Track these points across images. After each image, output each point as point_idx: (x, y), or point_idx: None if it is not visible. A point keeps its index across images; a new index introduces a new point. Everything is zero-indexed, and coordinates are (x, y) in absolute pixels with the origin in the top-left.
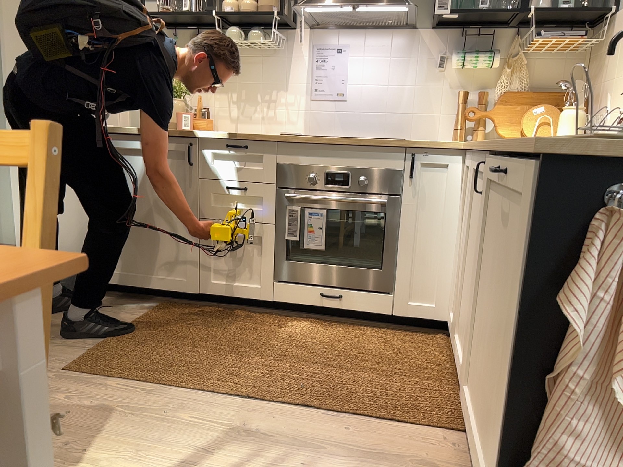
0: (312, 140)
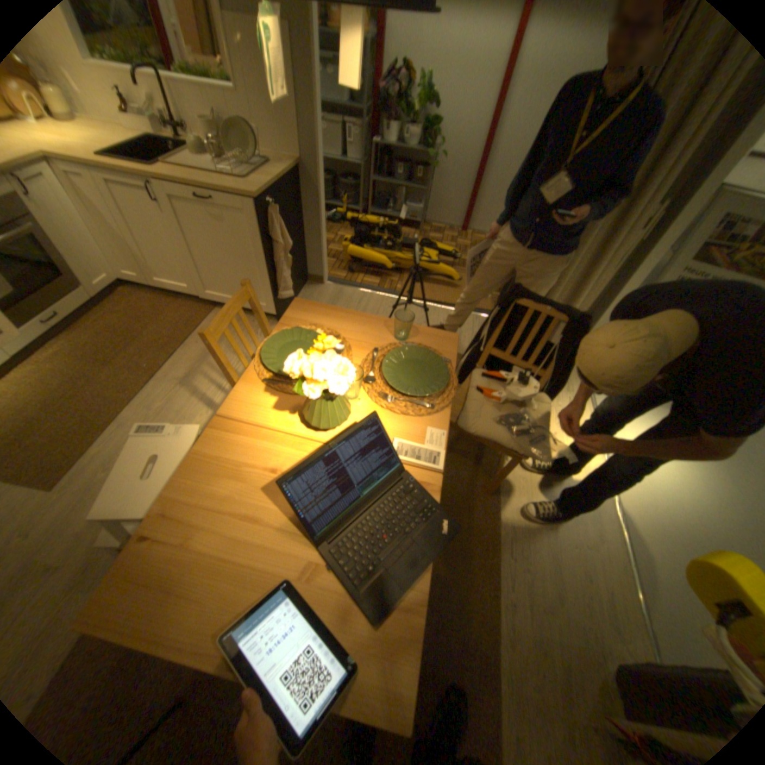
0: None
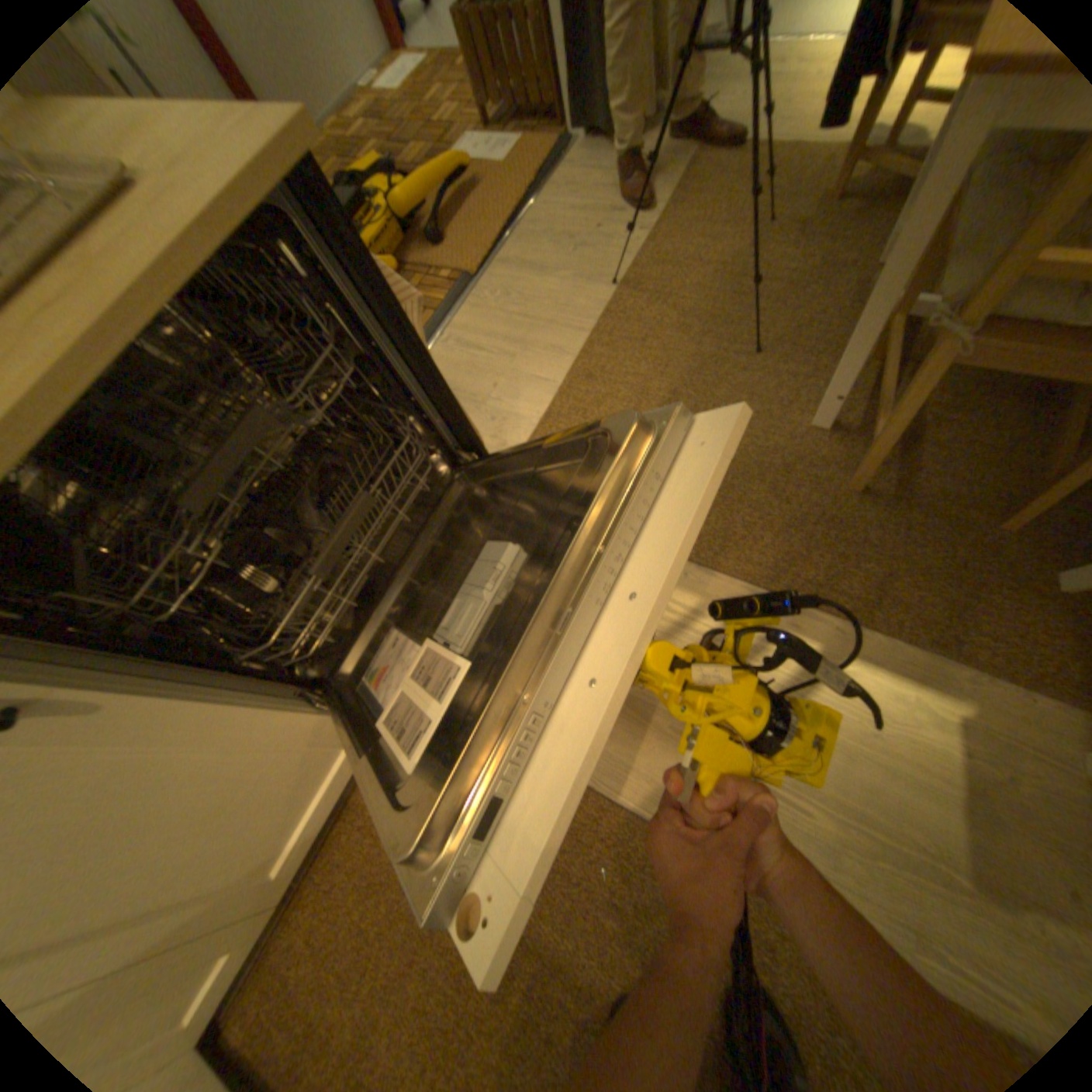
0: None
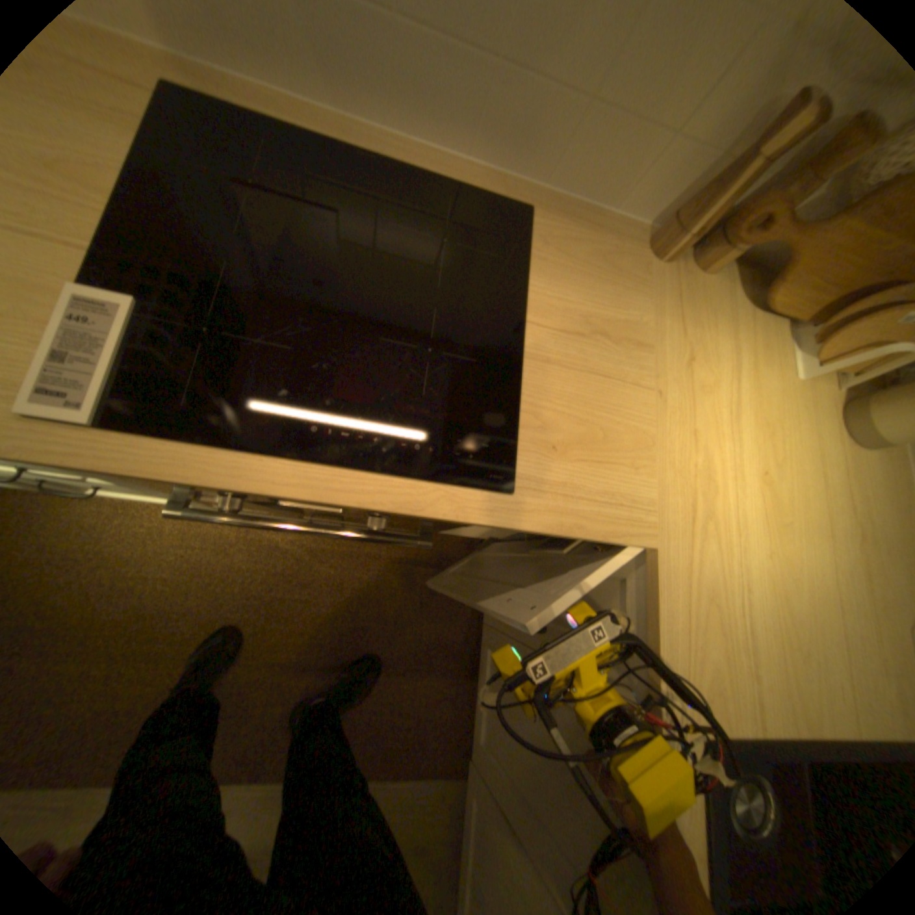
0: (185, 479)
